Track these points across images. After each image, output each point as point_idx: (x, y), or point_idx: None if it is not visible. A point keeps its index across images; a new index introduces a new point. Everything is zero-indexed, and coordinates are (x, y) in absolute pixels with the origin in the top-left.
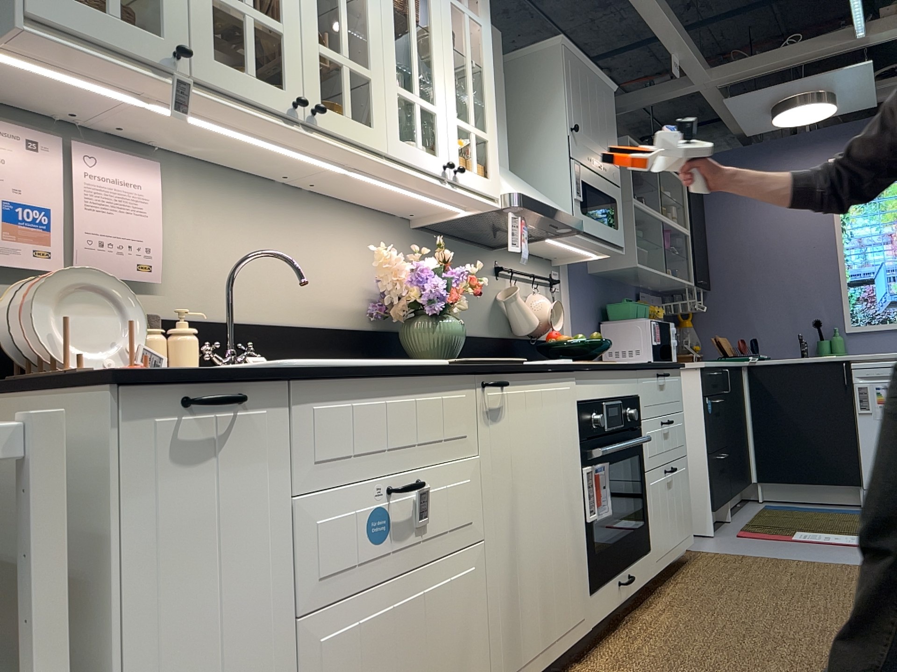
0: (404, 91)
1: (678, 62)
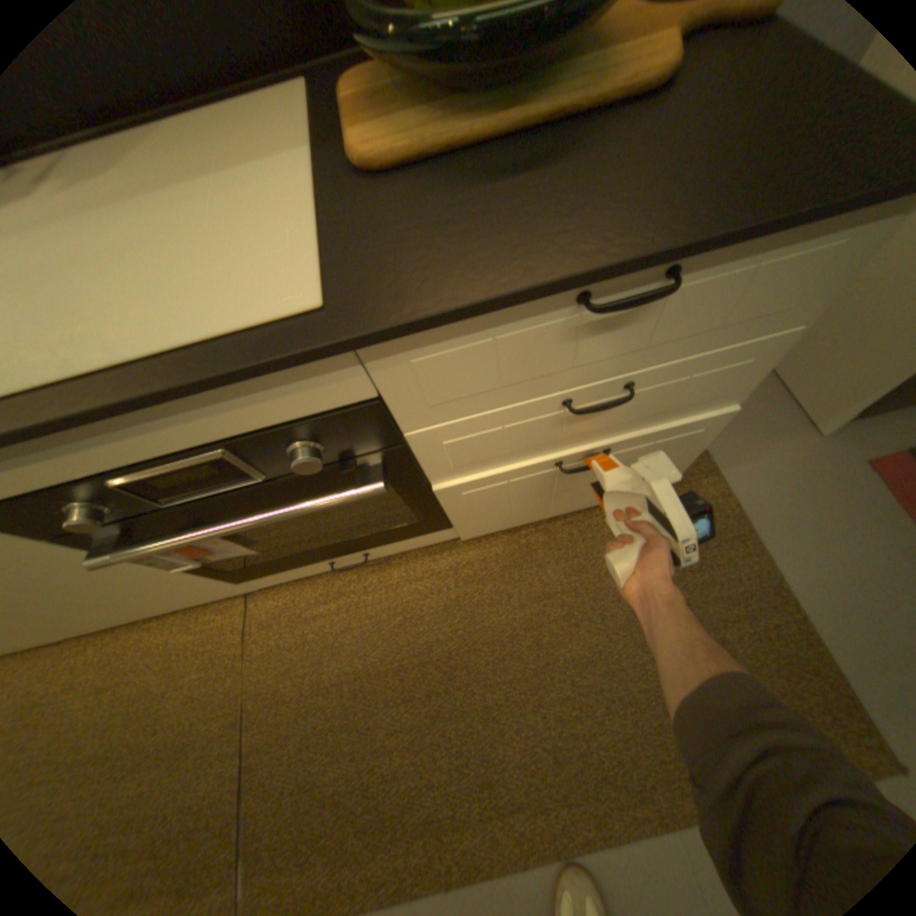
0: None
1: None
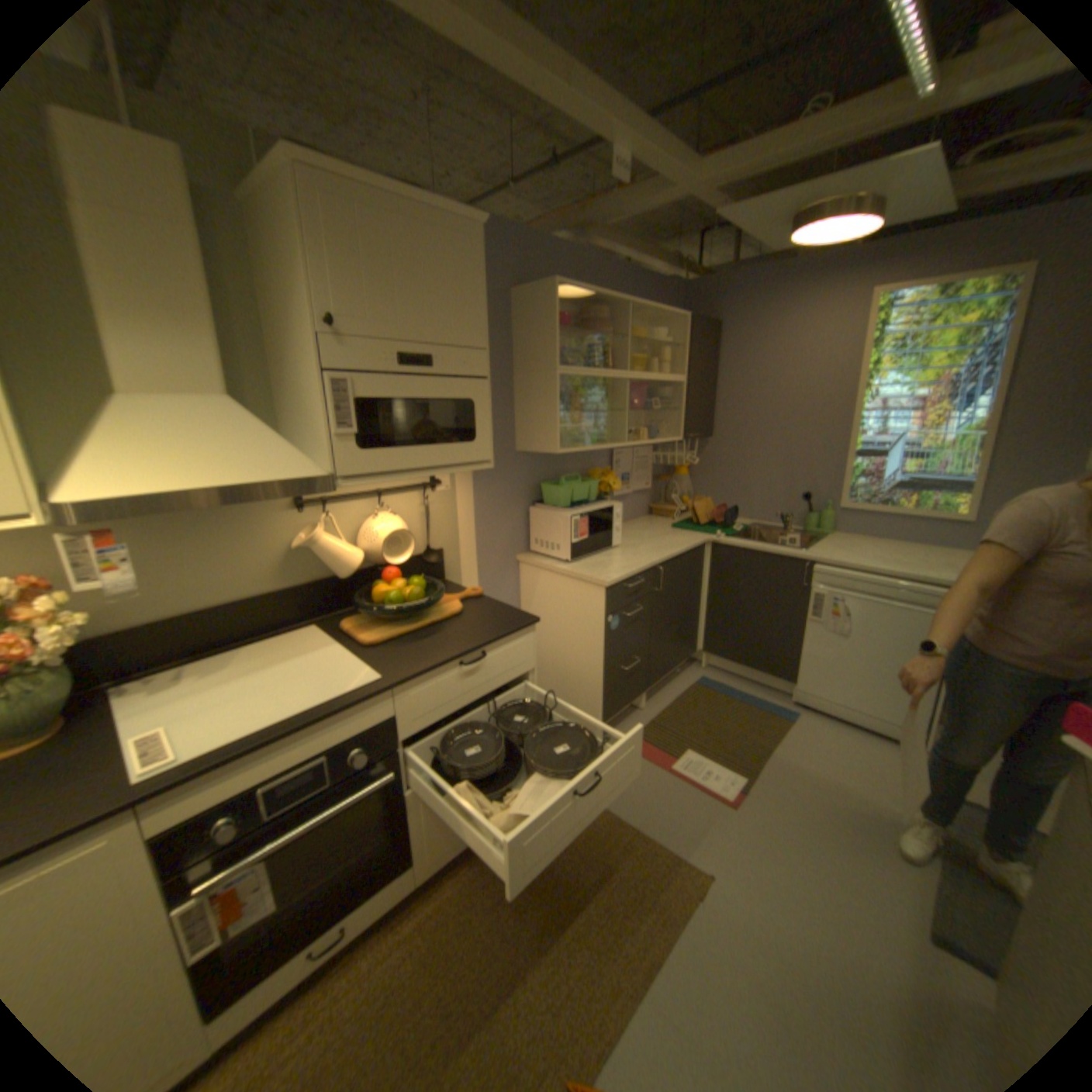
0: None
1: (627, 153)
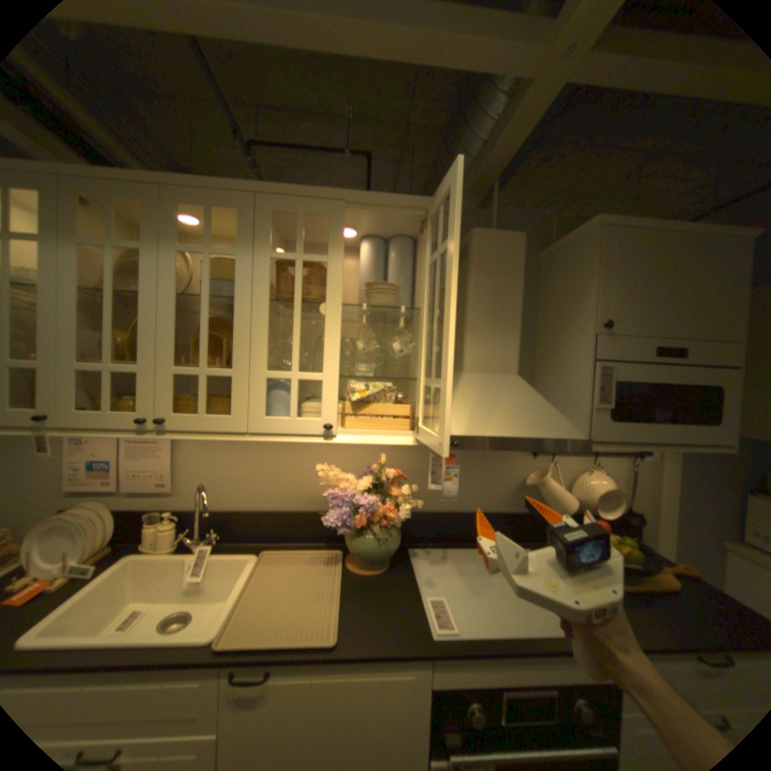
0: (275, 373)
1: None
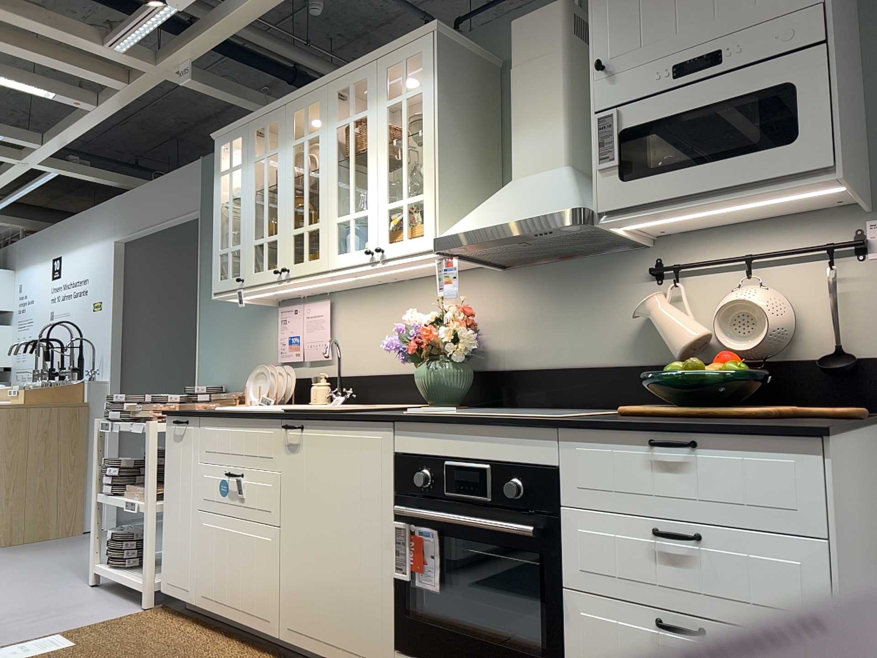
0: (340, 217)
1: None
